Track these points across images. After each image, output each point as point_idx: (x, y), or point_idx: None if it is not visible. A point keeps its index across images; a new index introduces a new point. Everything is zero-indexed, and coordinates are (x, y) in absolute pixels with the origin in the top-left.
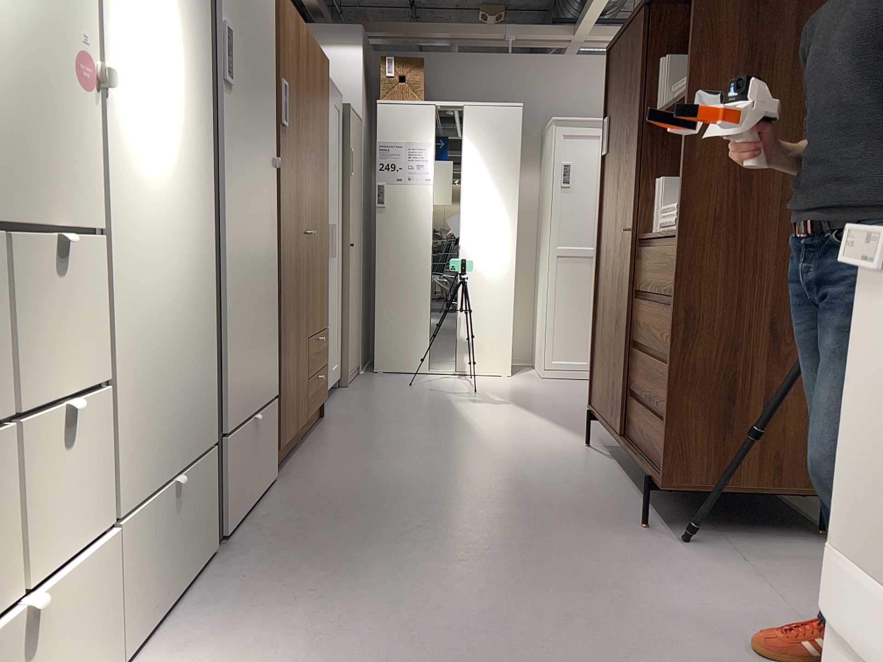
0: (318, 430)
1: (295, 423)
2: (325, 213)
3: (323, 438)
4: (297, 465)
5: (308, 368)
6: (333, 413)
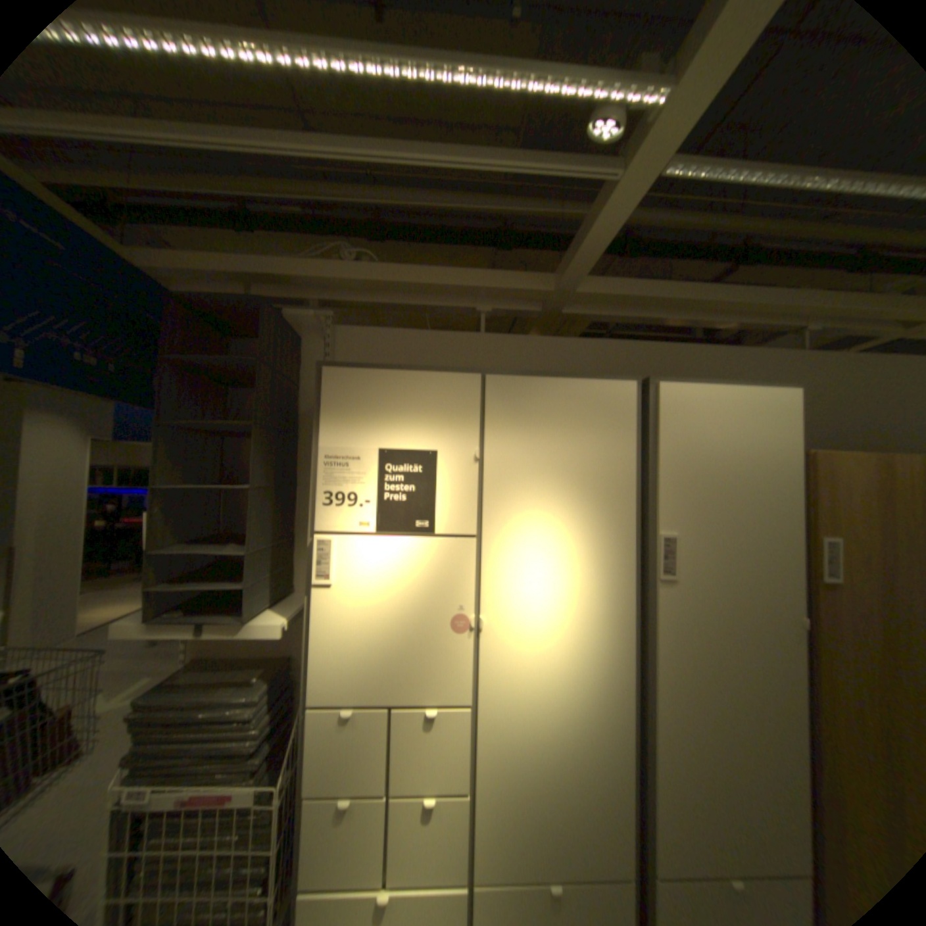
0: None
1: None
2: None
3: None
4: None
5: None
6: None
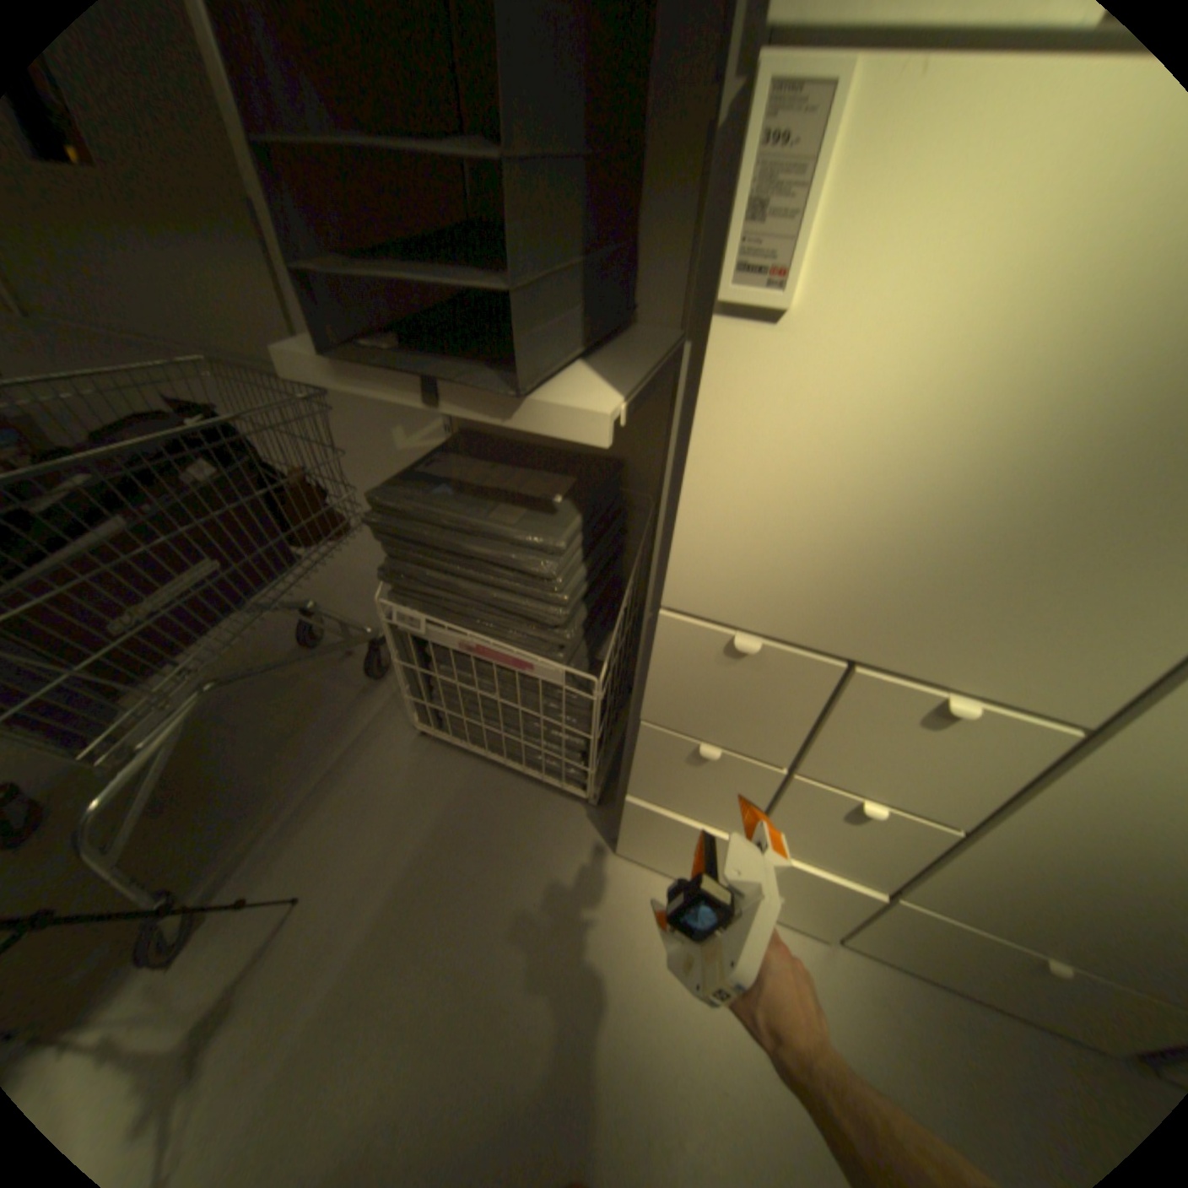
0: None
1: None
2: None
3: None
4: None
5: None
6: None
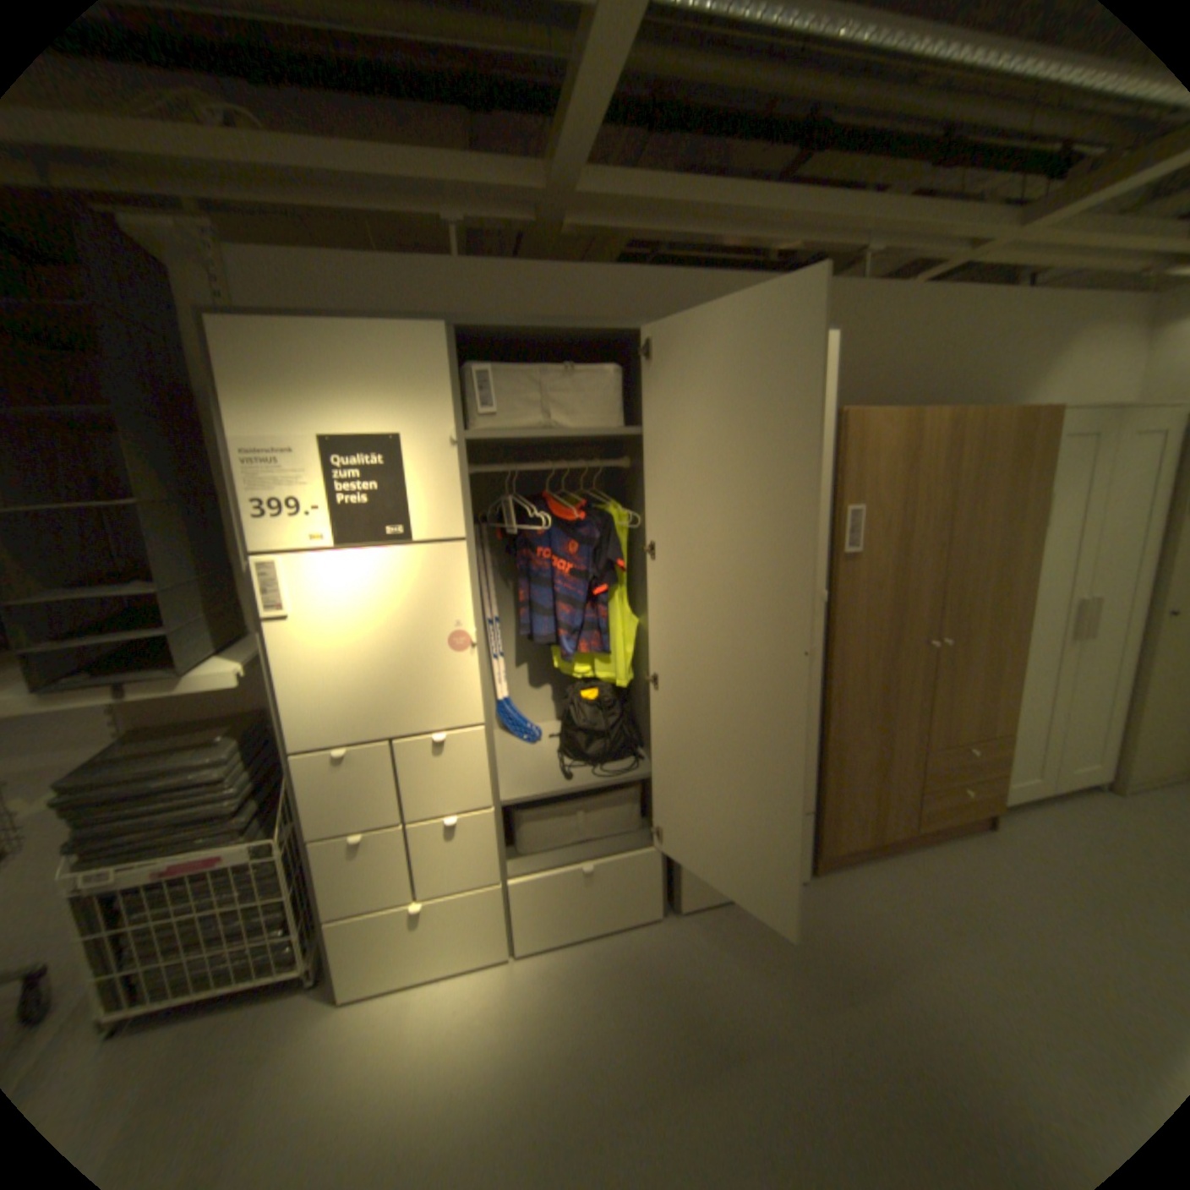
0: (959, 848)
1: (875, 837)
2: (1023, 606)
3: (945, 862)
4: (858, 880)
5: (925, 785)
6: (1025, 832)
